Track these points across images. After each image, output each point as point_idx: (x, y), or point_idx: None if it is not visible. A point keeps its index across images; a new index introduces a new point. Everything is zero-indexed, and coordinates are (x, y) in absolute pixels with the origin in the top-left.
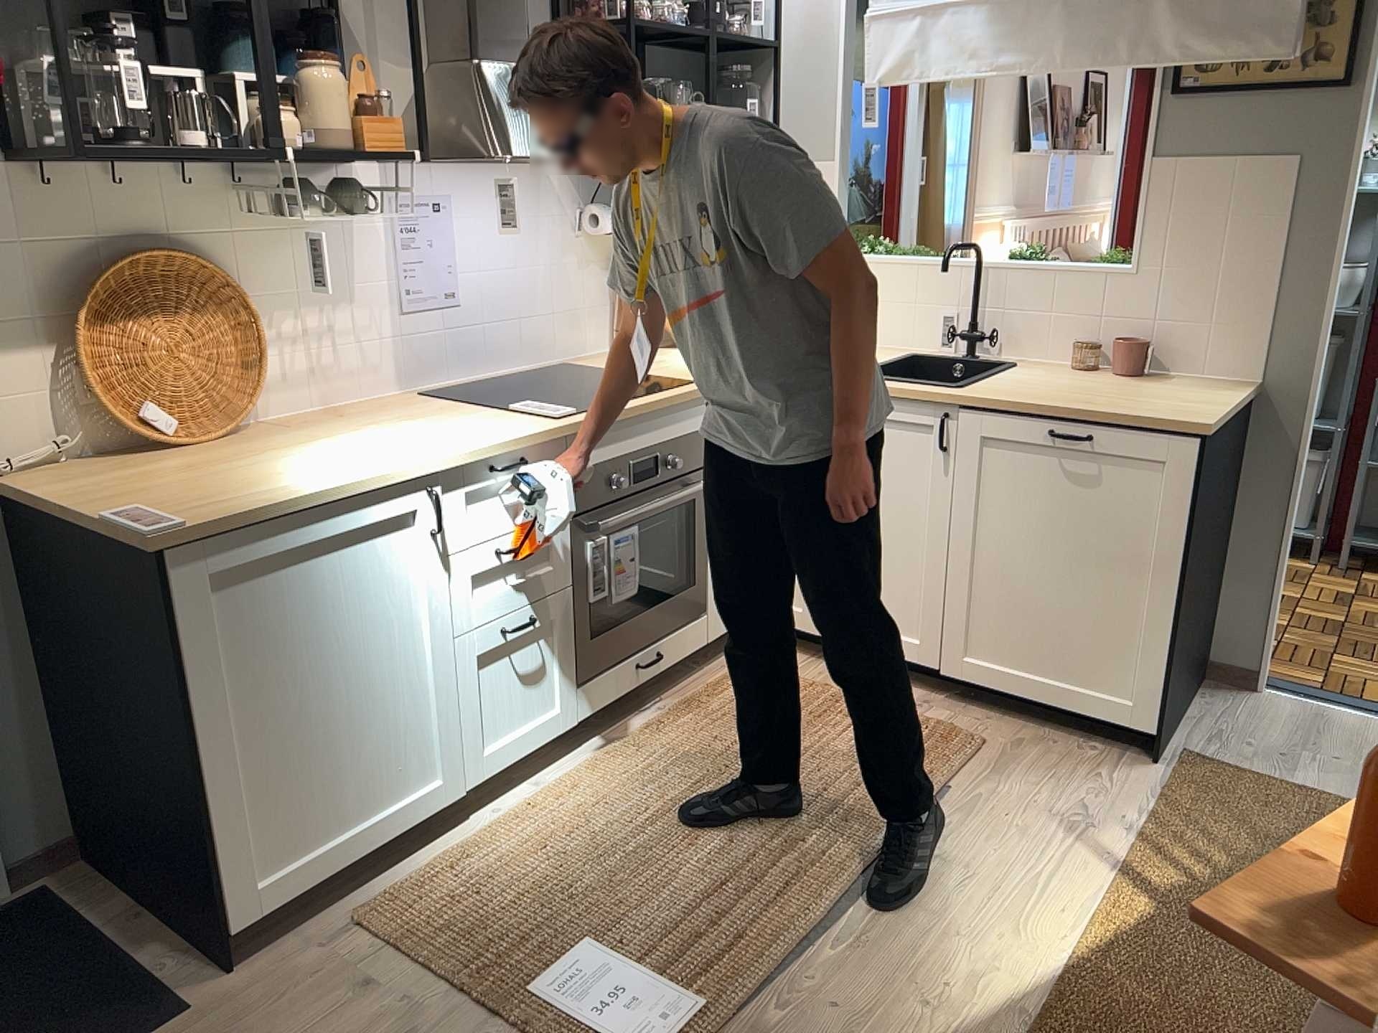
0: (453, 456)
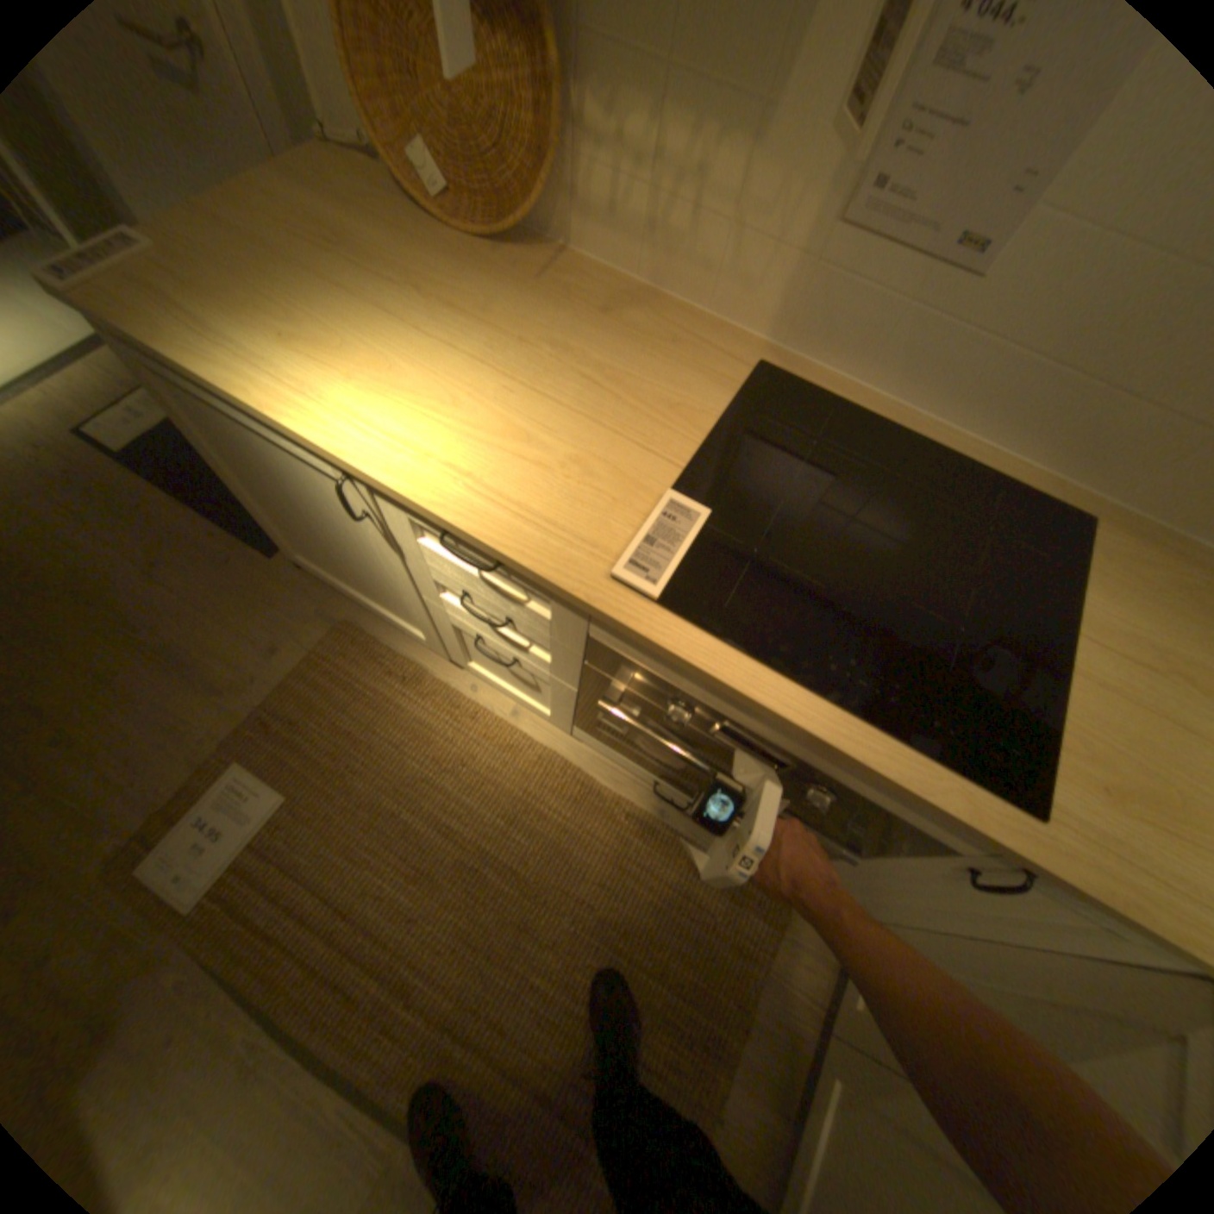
0: (364, 473)
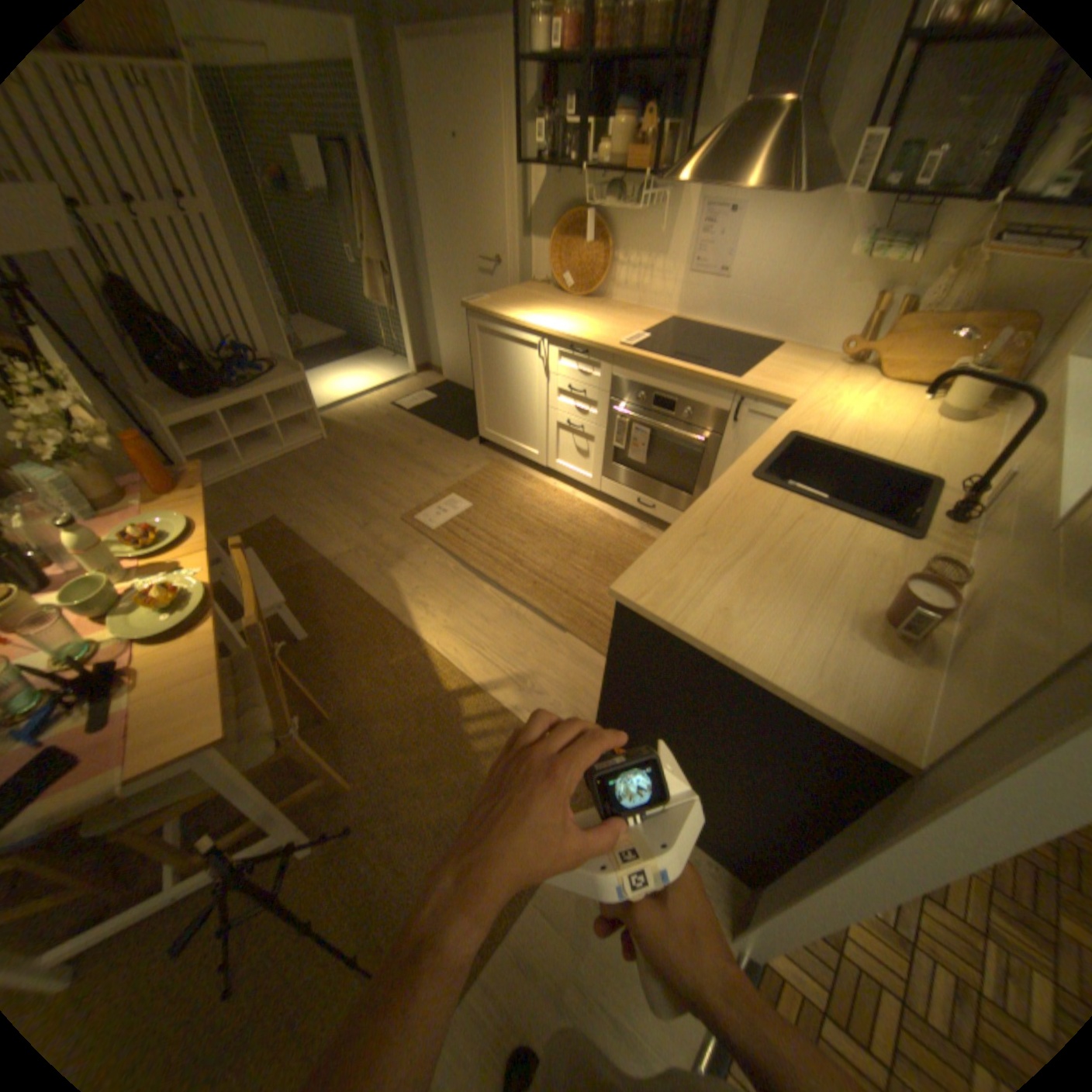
0: (550, 331)
